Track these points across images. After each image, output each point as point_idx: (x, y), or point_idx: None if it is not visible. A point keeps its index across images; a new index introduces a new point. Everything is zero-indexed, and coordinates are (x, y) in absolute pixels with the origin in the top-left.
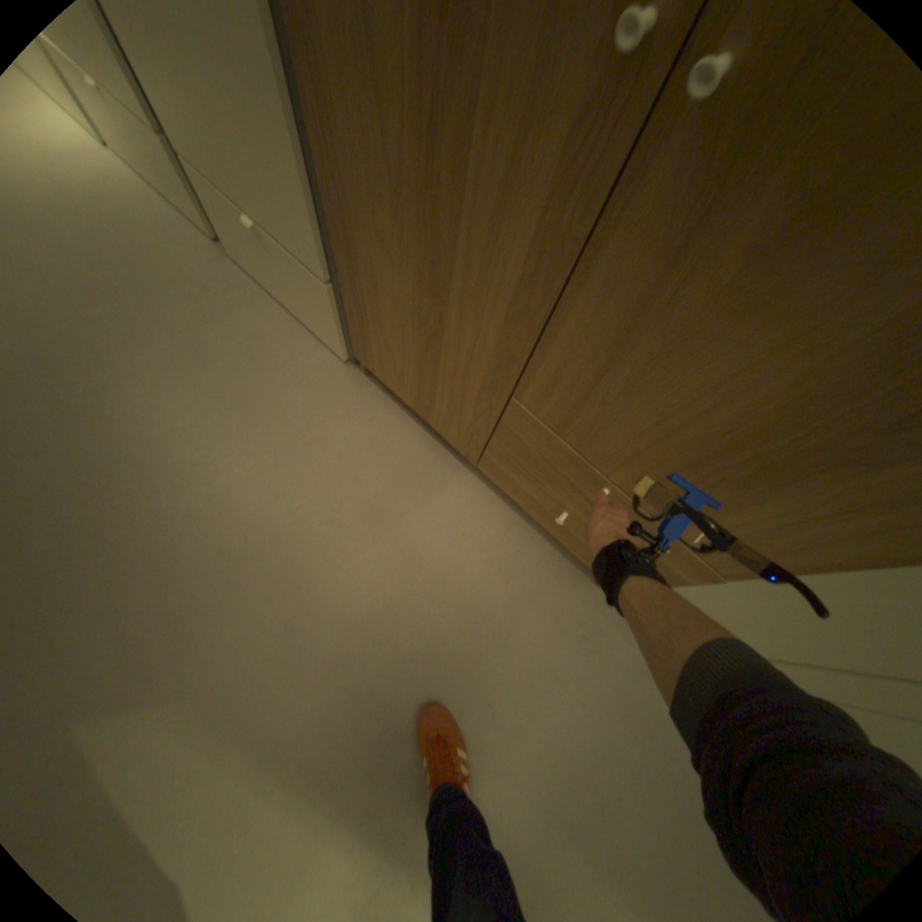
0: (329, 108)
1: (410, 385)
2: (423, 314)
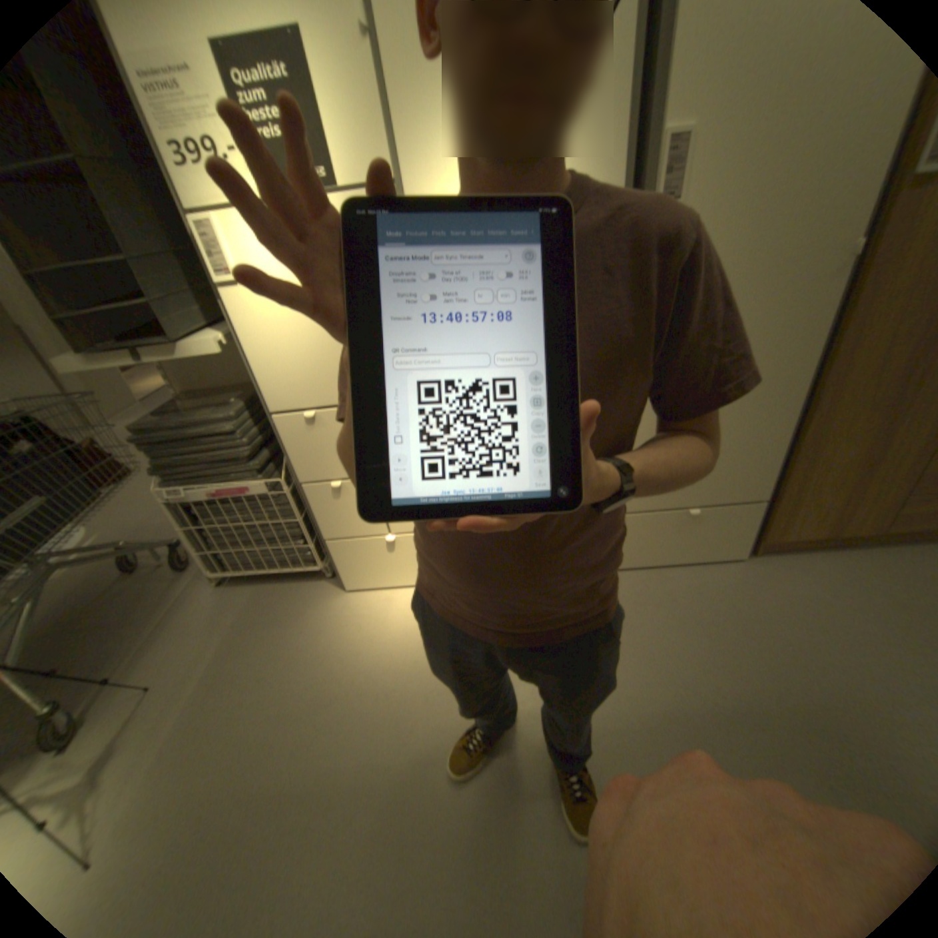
0: (840, 399)
1: (832, 519)
2: (871, 456)
